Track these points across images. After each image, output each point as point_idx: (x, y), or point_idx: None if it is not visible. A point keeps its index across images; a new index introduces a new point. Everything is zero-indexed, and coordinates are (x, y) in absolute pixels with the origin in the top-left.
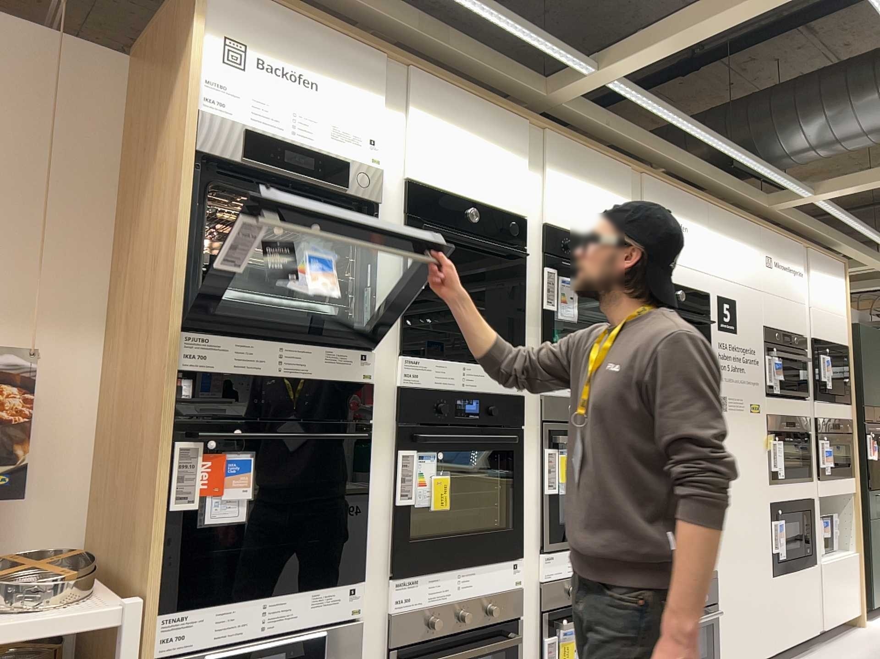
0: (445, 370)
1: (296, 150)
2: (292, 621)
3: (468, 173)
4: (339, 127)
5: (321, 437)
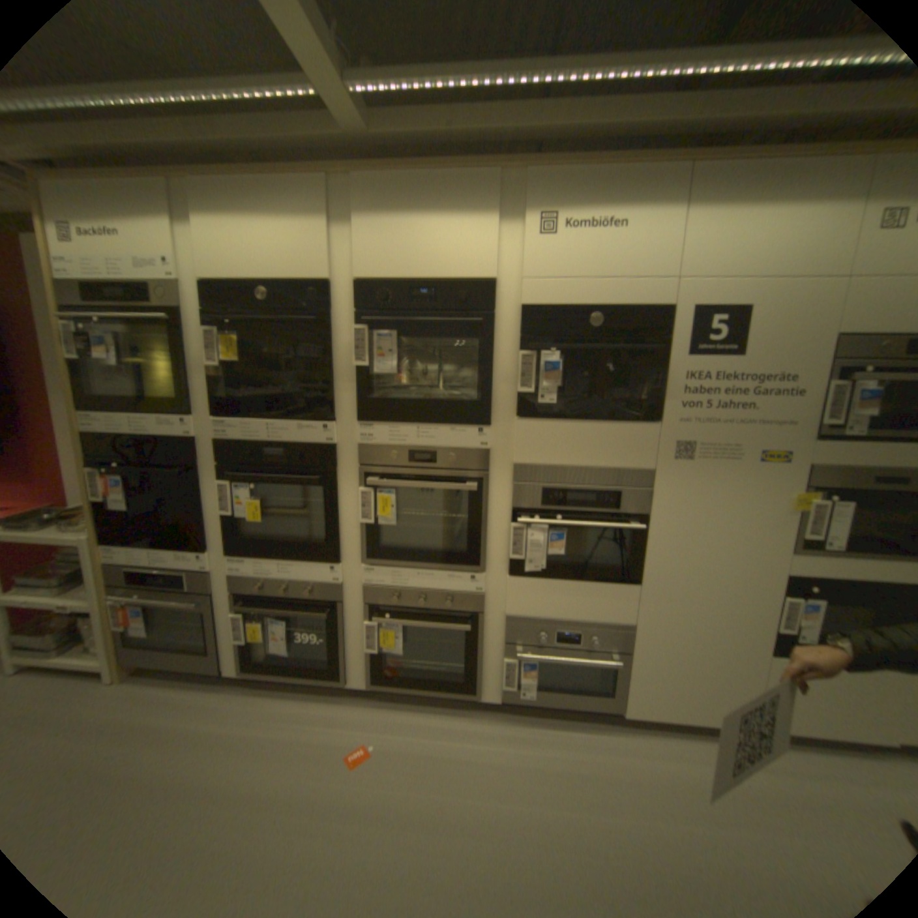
0: (248, 429)
1: (104, 284)
2: (161, 570)
3: (253, 252)
4: (132, 254)
5: (160, 473)
